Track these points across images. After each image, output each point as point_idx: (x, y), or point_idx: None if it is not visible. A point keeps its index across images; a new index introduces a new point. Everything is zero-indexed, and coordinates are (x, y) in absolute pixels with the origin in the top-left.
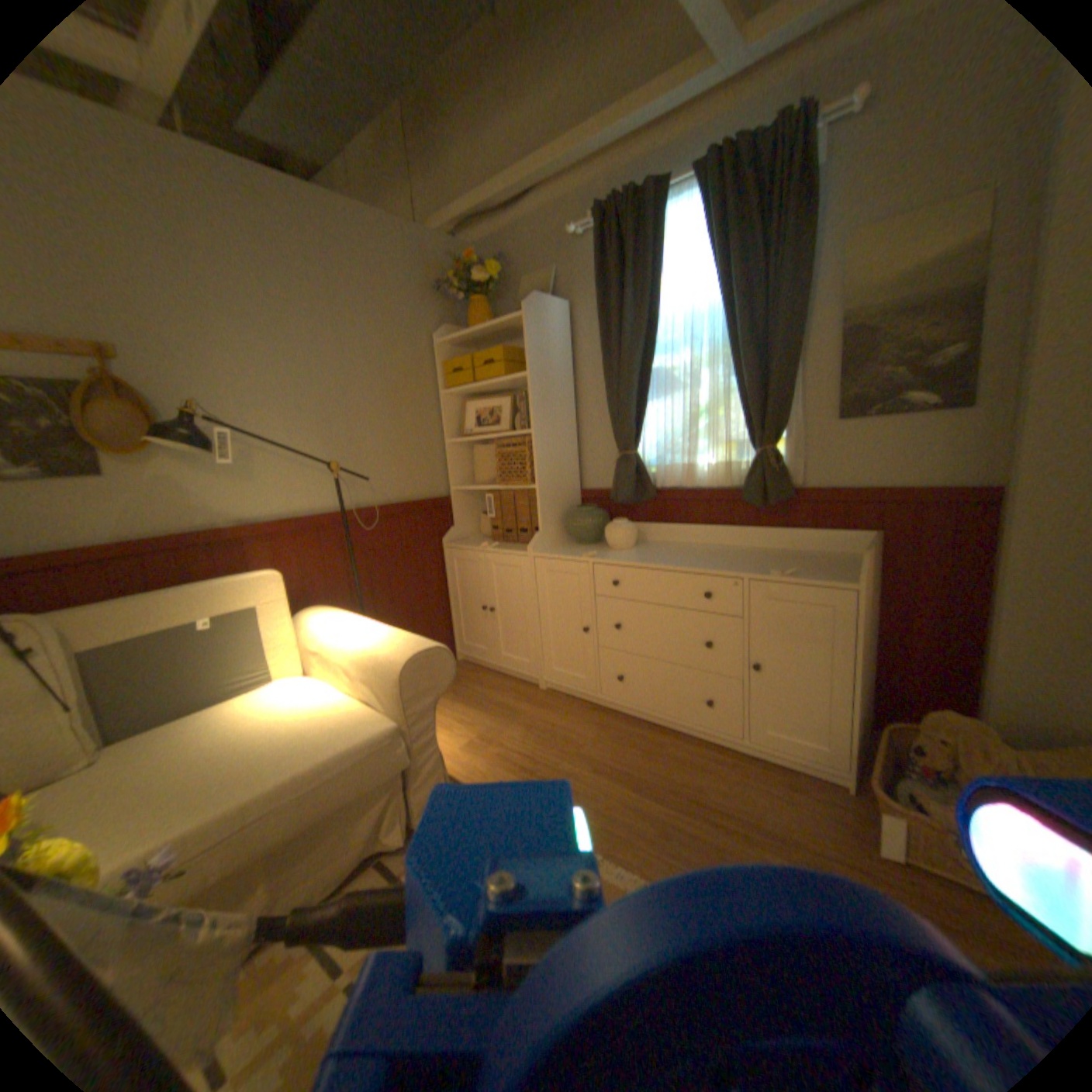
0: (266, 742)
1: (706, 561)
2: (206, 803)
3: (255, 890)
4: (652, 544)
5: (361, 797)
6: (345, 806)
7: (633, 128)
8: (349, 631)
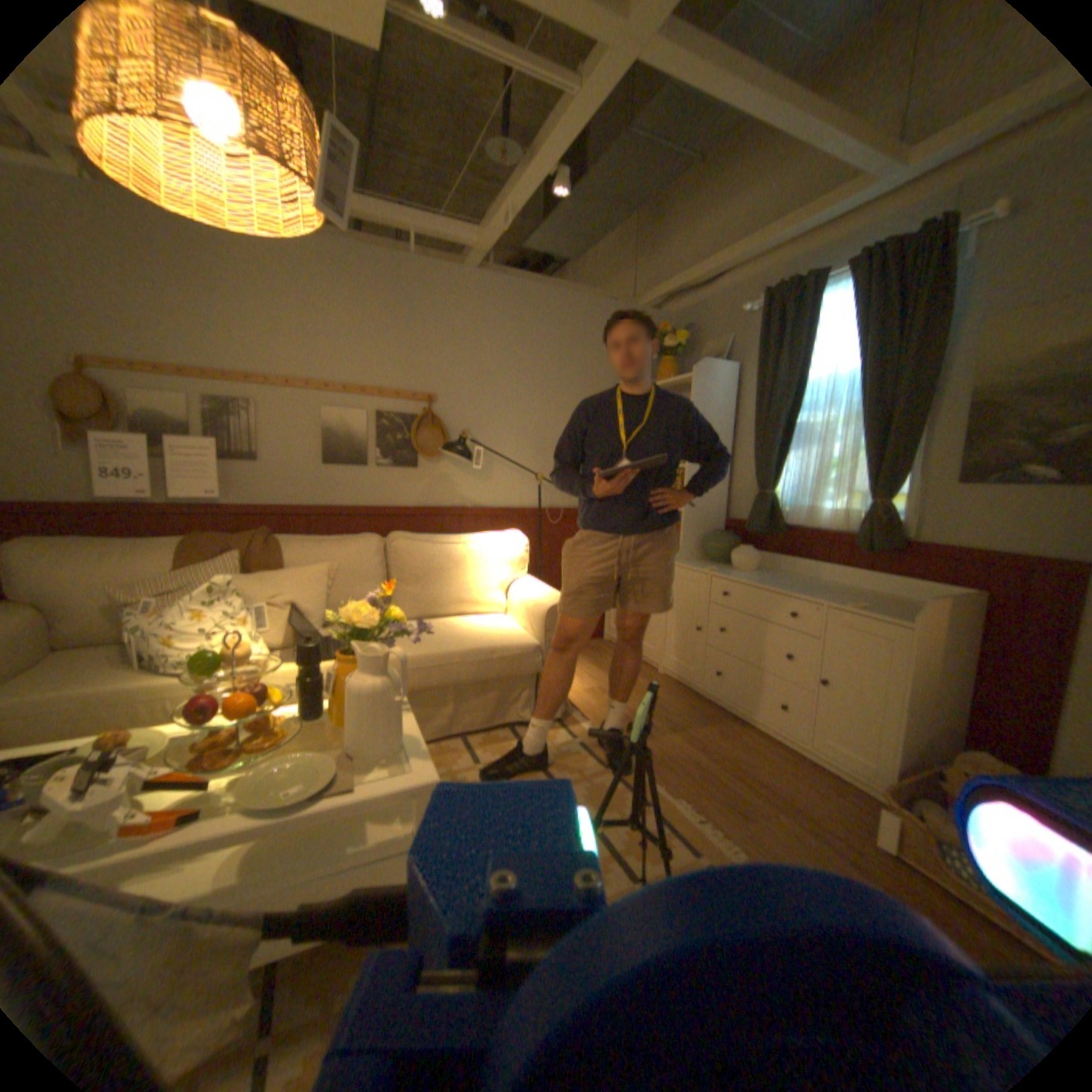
0: (467, 632)
1: (804, 589)
2: (435, 646)
3: (448, 704)
4: (774, 572)
5: (509, 679)
6: (500, 681)
7: (811, 228)
8: (525, 585)
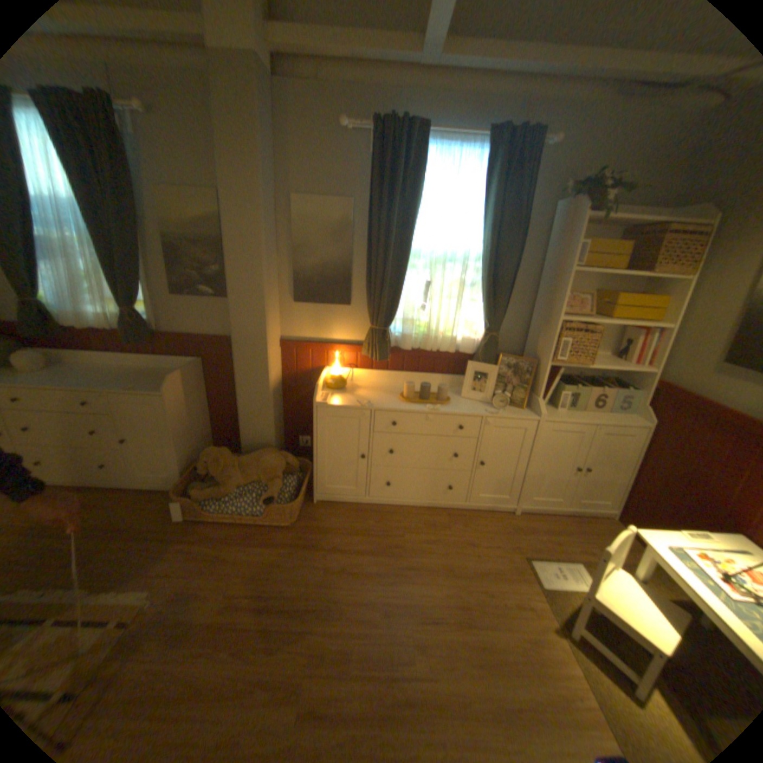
0: None
1: (87, 382)
2: None
3: None
4: (63, 367)
5: None
6: None
7: None
8: None
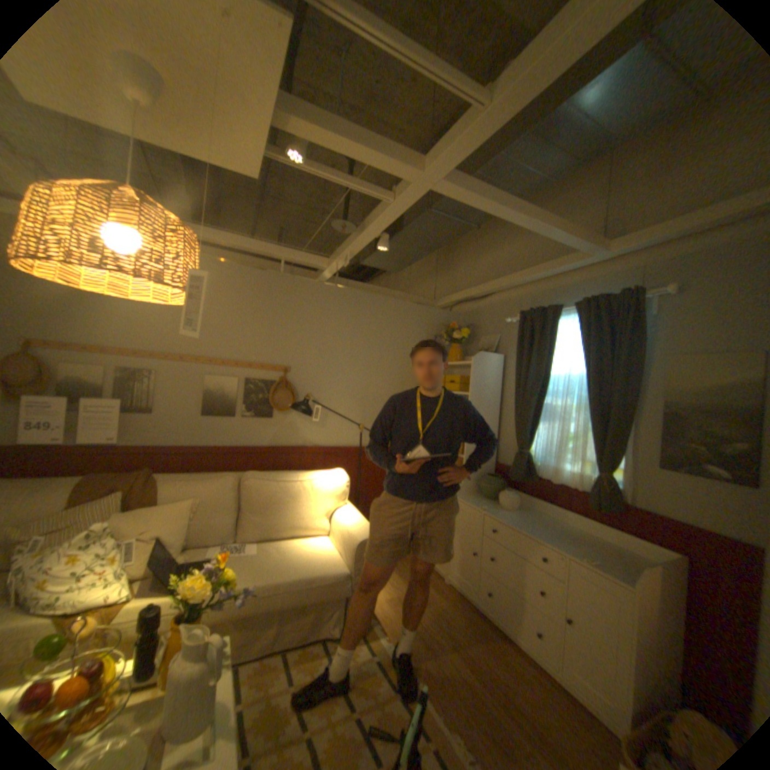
0: (295, 560)
1: (552, 537)
2: (267, 579)
3: (273, 628)
4: (530, 513)
5: (325, 604)
6: (317, 605)
7: (549, 276)
8: (344, 516)
